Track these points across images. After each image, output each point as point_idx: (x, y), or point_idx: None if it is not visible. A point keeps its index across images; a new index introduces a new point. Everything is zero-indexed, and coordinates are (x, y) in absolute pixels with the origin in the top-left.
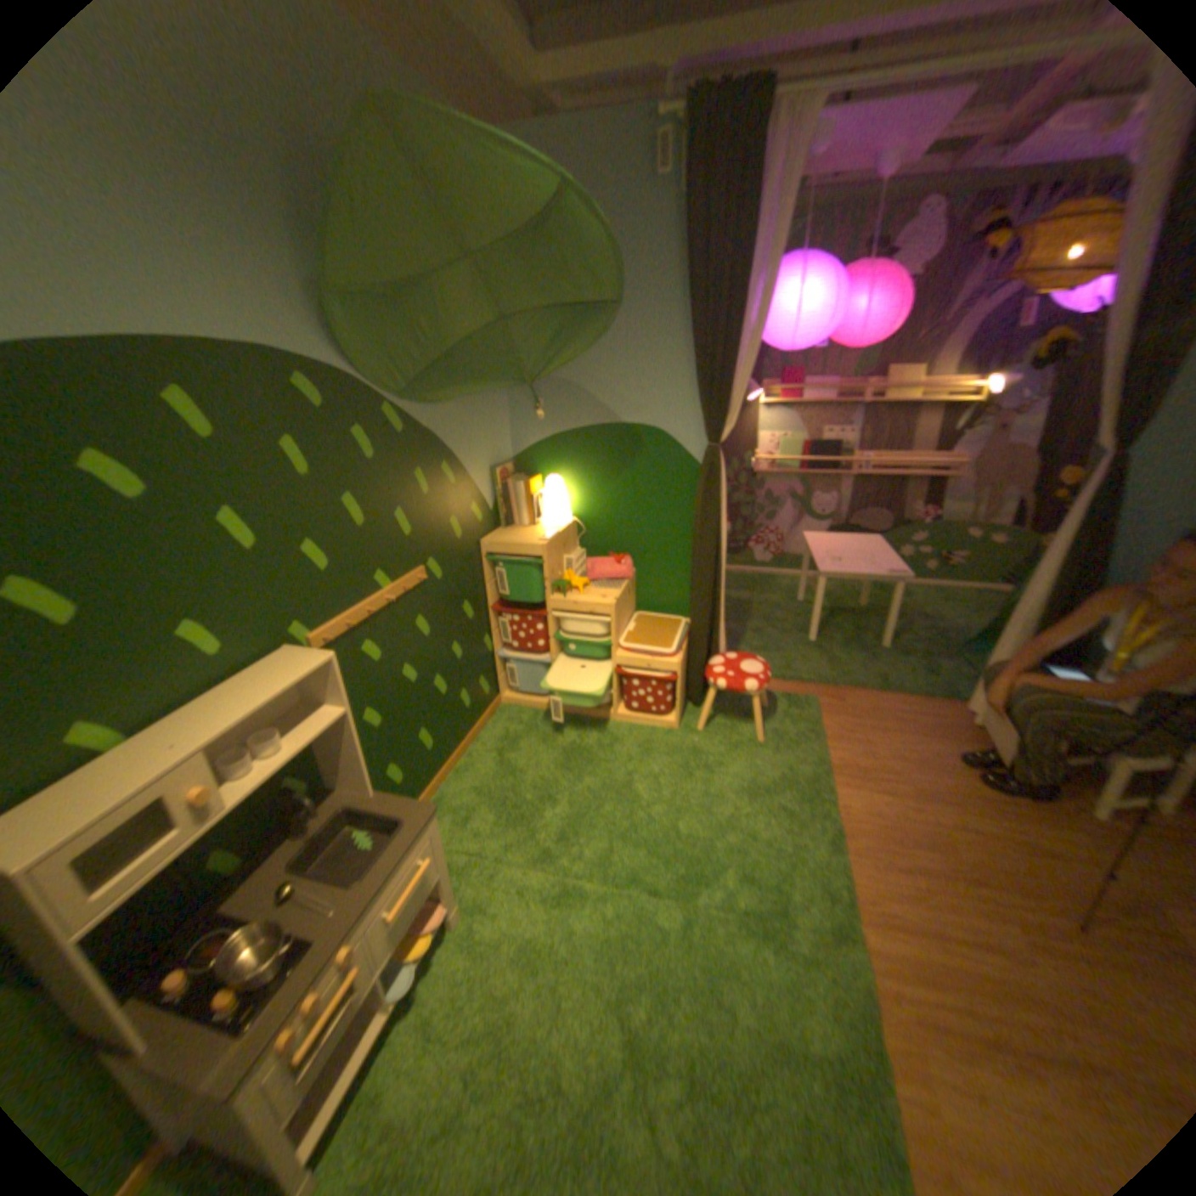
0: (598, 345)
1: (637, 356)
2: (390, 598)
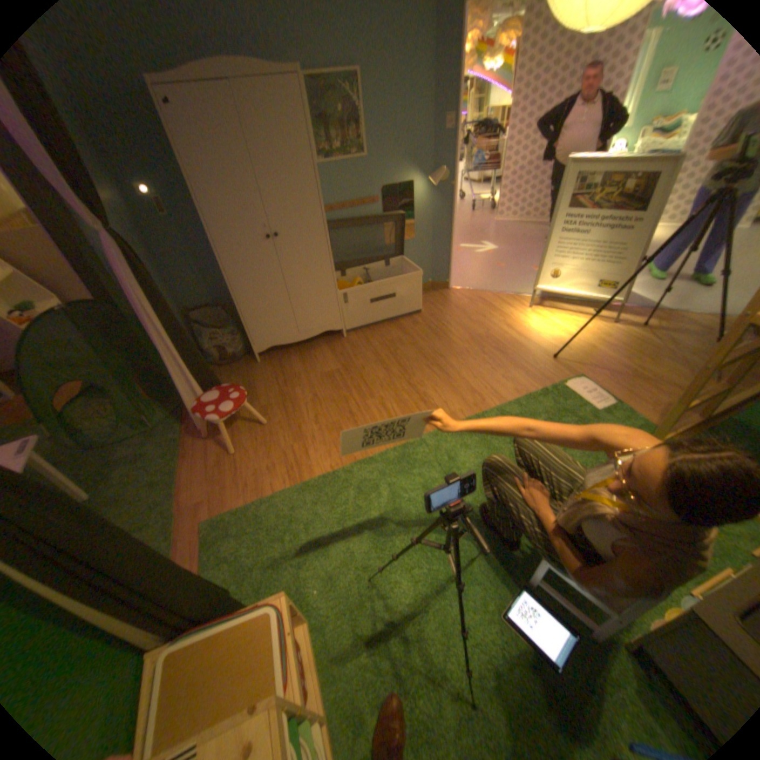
0: None
1: None
2: None
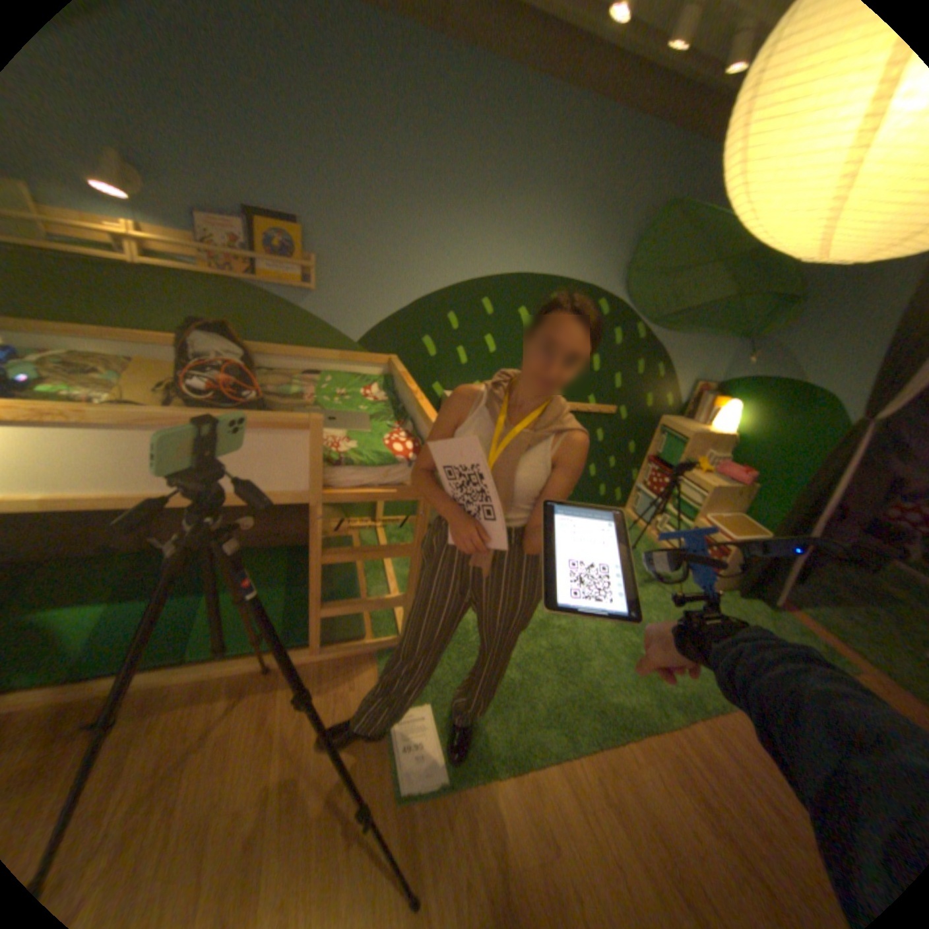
0: (819, 327)
1: (845, 341)
2: (589, 412)
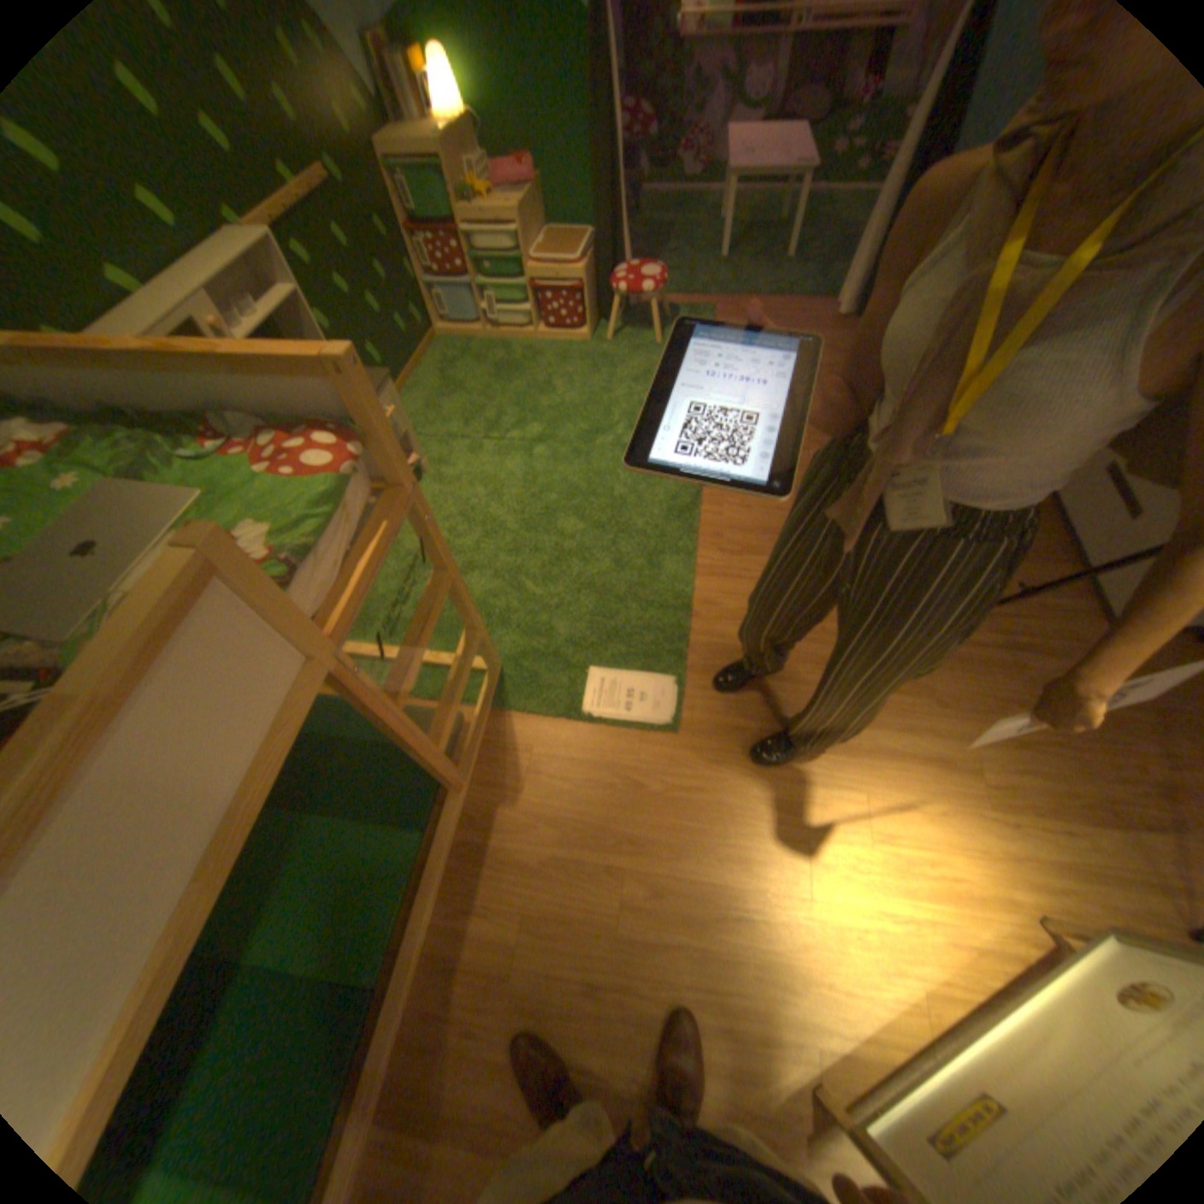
0: None
1: None
2: (297, 196)
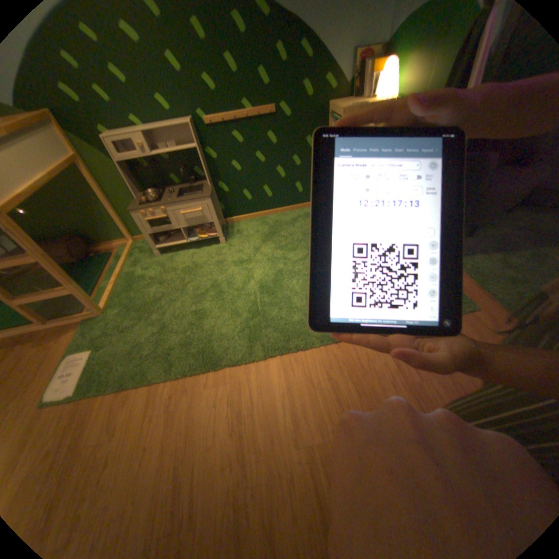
0: None
1: None
2: (248, 115)
